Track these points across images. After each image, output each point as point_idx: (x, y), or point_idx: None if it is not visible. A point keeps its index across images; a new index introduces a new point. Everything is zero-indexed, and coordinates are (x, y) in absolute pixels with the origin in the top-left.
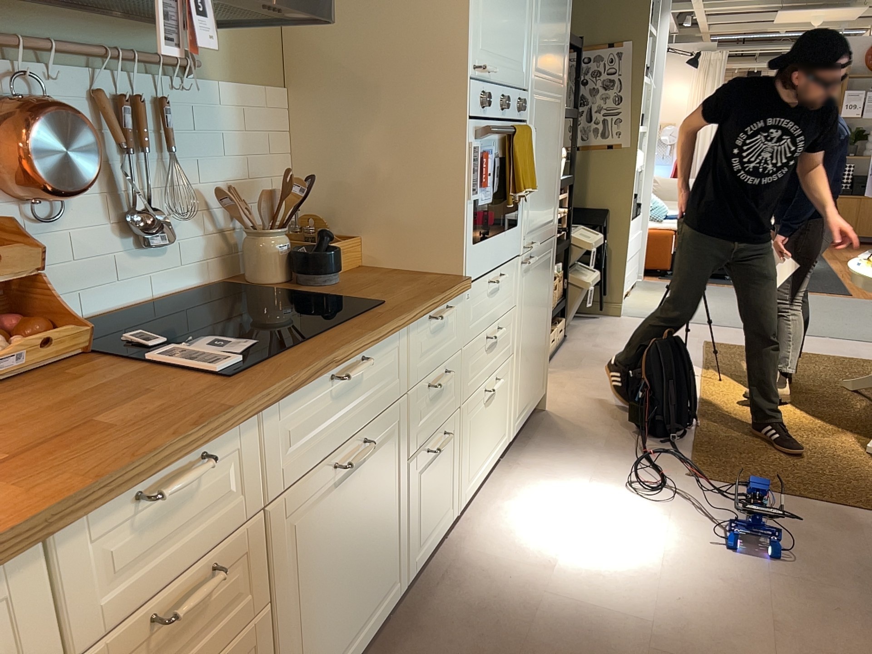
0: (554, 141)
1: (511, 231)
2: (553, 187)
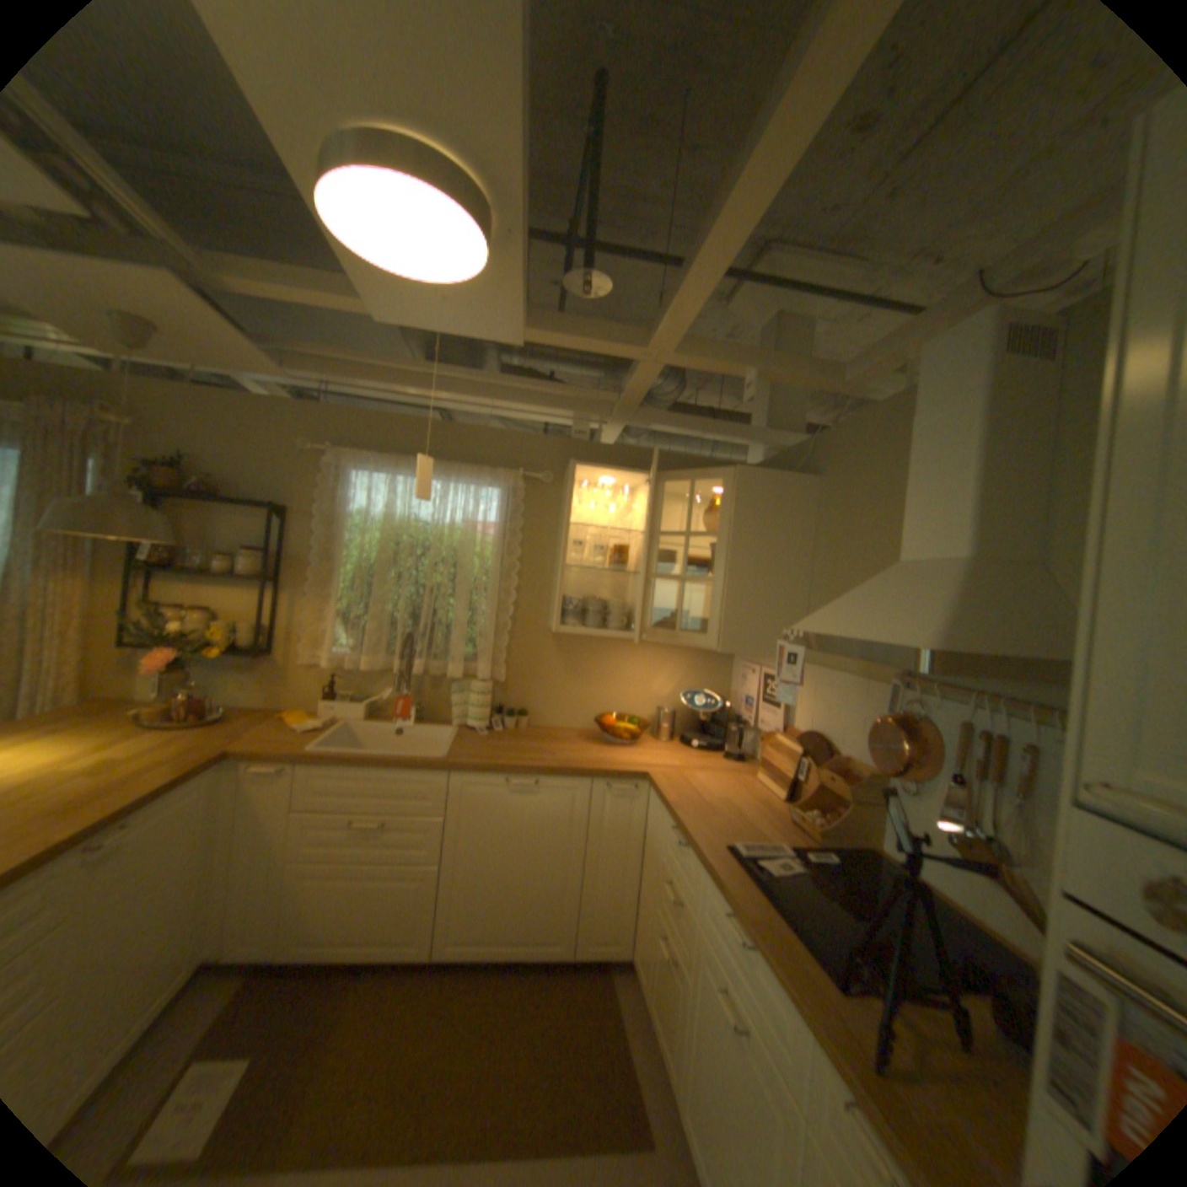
0: None
1: None
2: None
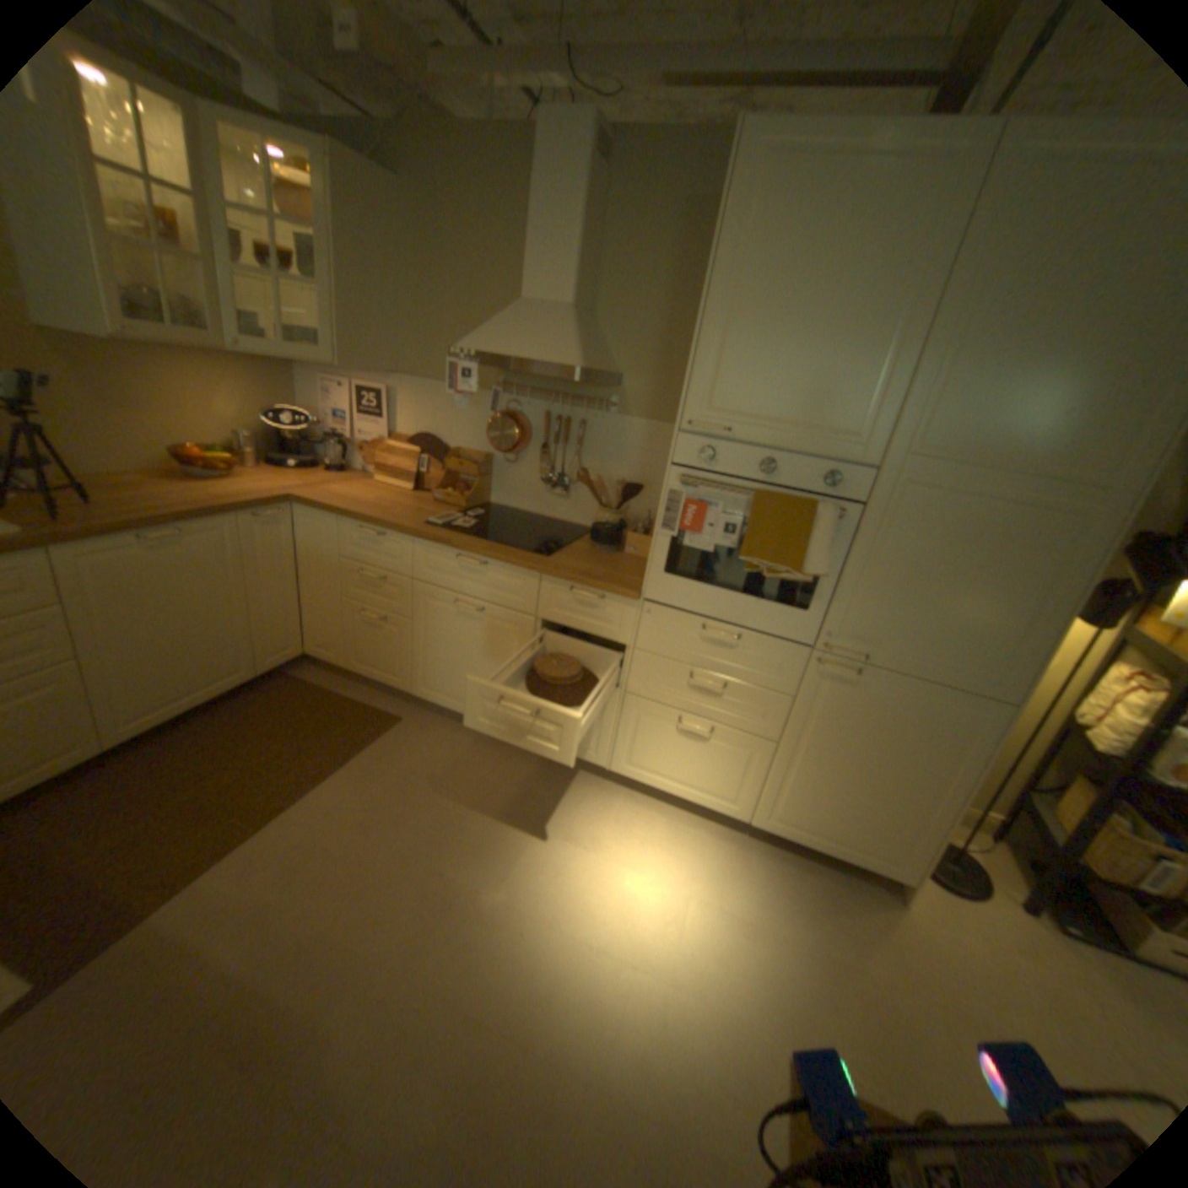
0: (1028, 561)
1: (779, 606)
2: (1008, 628)
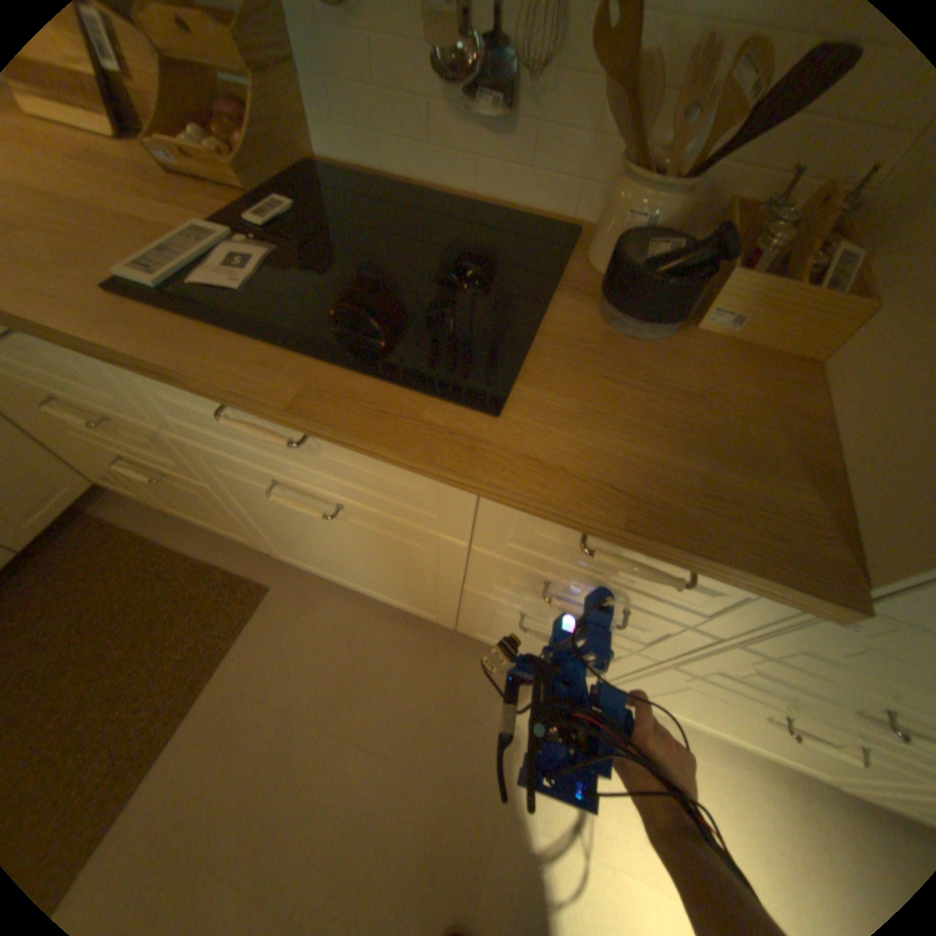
0: None
1: None
2: None
